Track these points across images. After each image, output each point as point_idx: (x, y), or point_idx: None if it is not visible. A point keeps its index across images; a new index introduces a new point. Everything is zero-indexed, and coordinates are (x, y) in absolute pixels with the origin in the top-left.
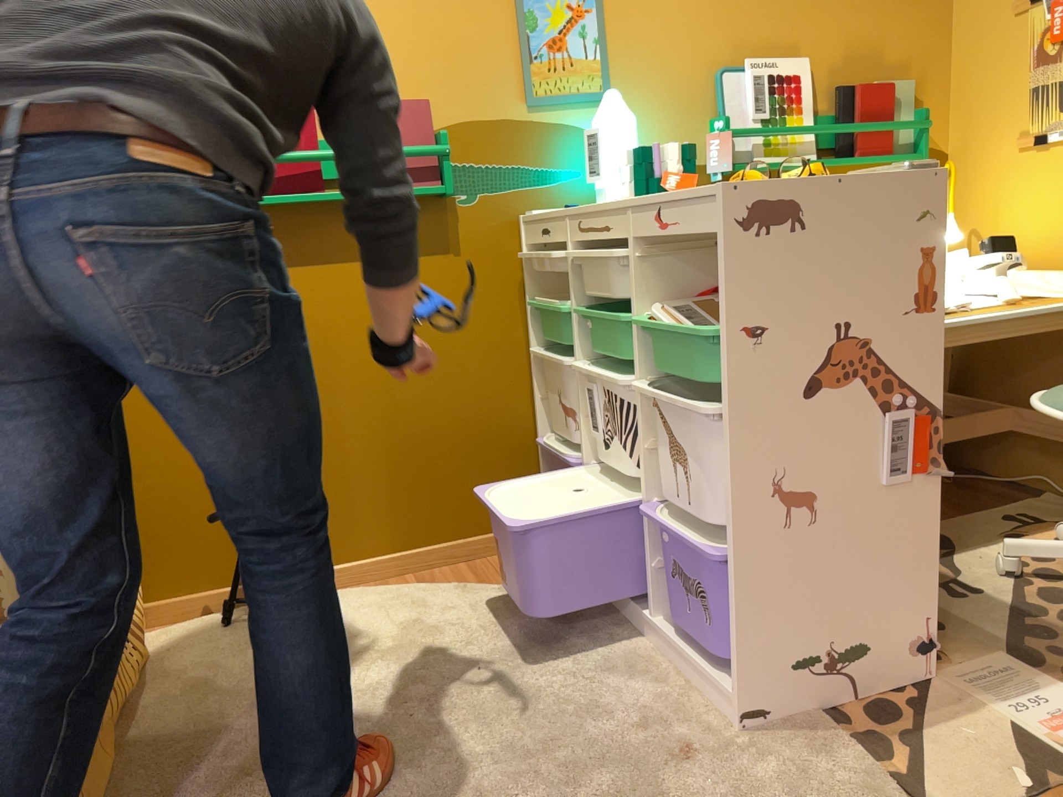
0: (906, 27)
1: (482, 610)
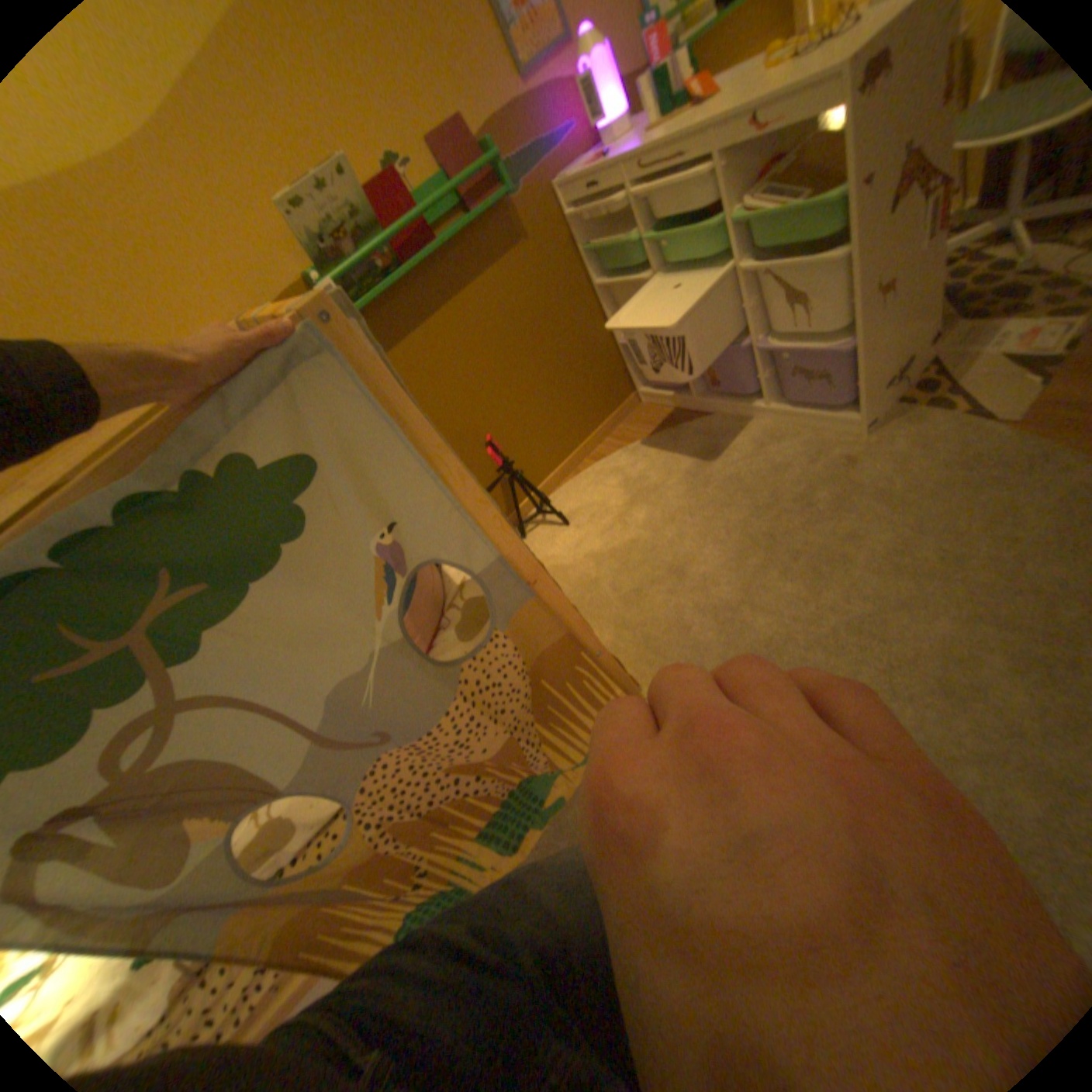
0: None
1: (655, 453)
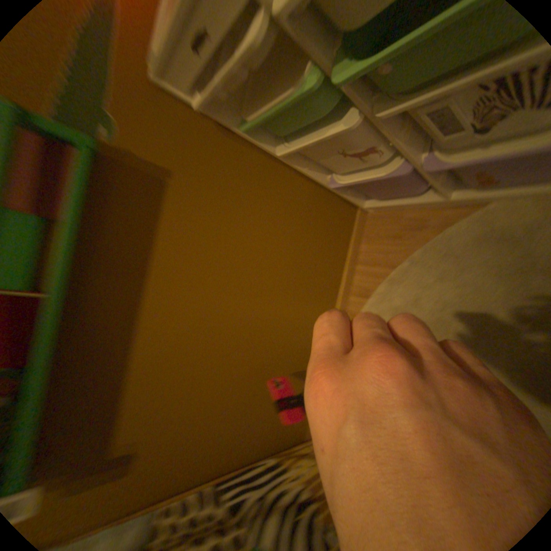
0: None
1: (436, 284)
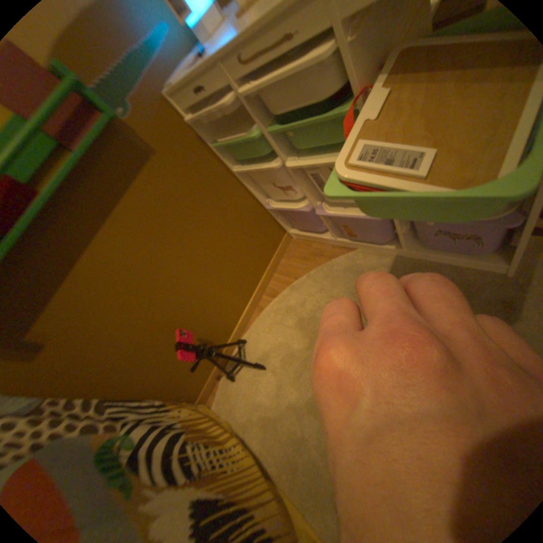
0: None
1: (317, 293)
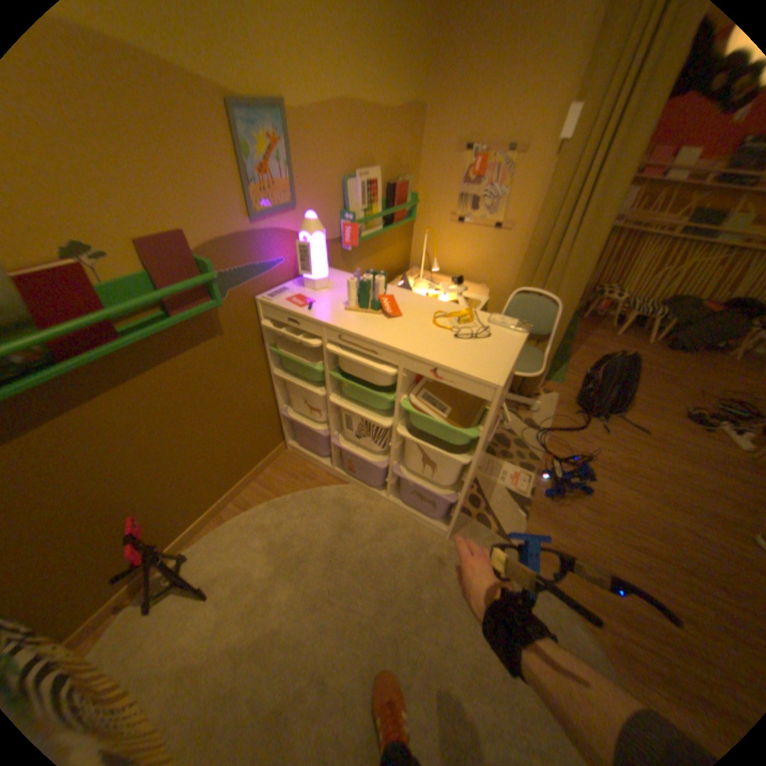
0: (410, 144)
1: (298, 517)
